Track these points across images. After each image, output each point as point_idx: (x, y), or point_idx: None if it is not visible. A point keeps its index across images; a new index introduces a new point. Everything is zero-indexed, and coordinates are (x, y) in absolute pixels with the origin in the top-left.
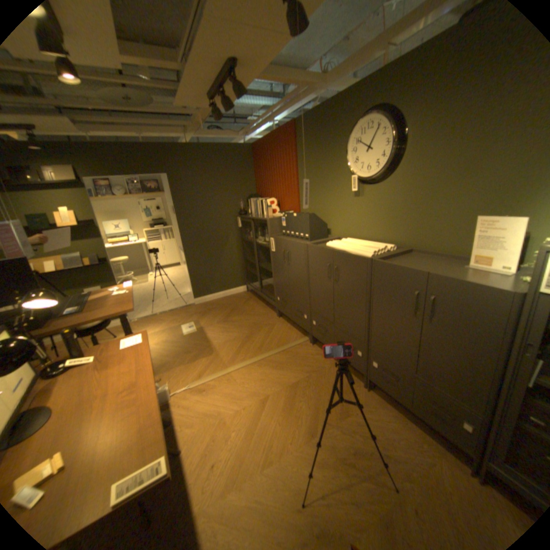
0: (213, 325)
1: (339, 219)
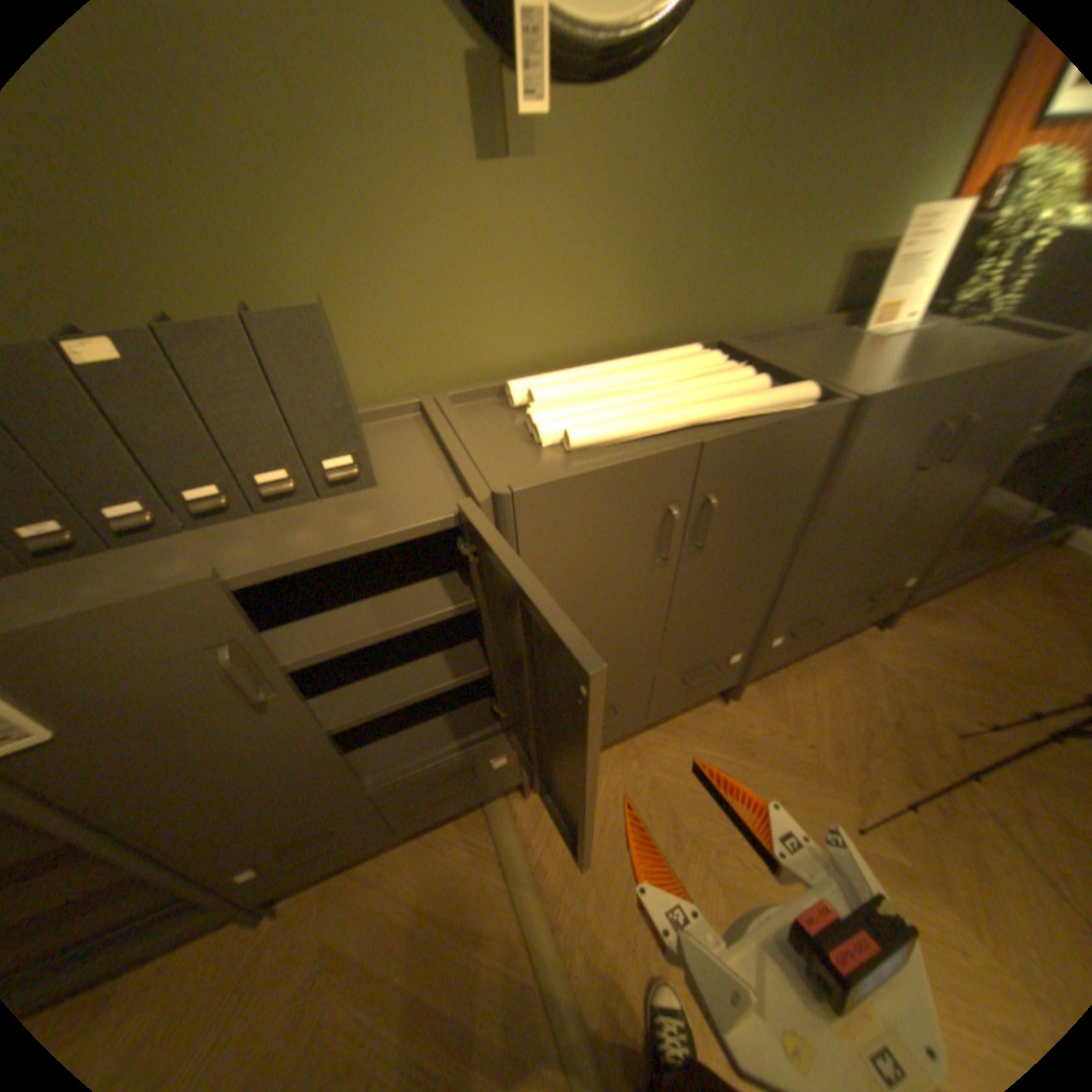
0: None
1: (390, 306)
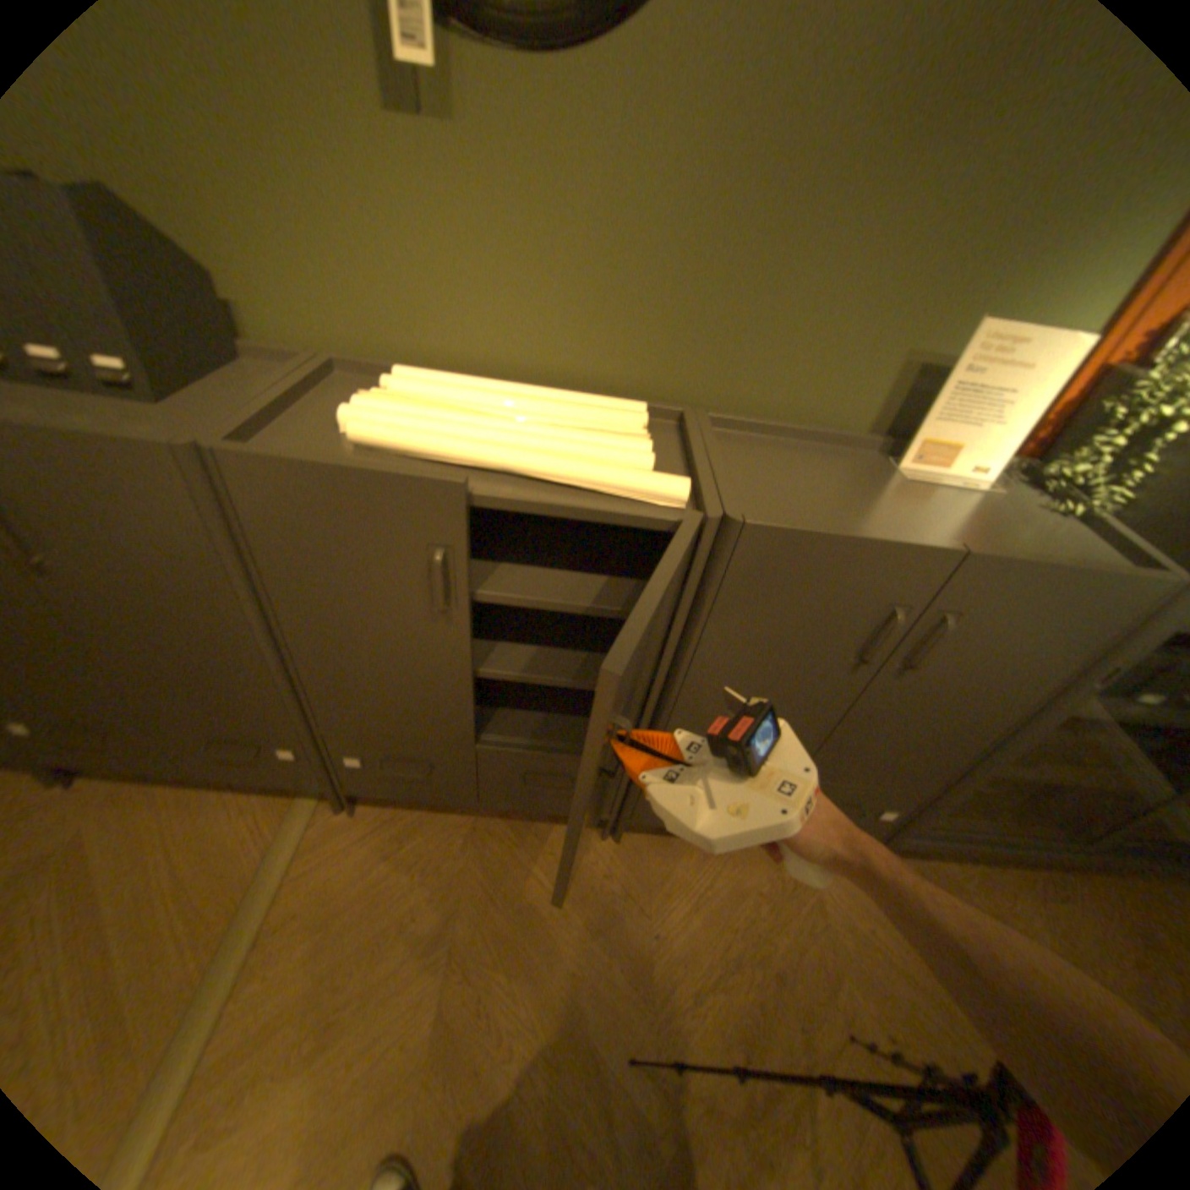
0: None
1: (286, 245)
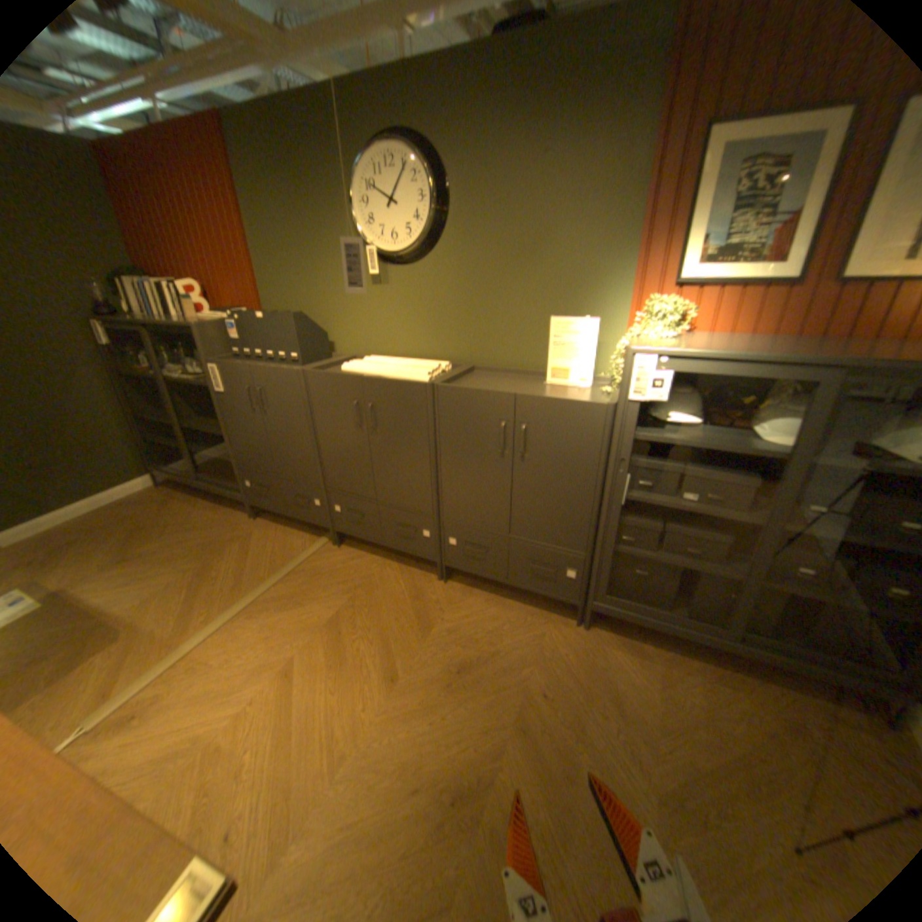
0: (89, 578)
1: (348, 324)
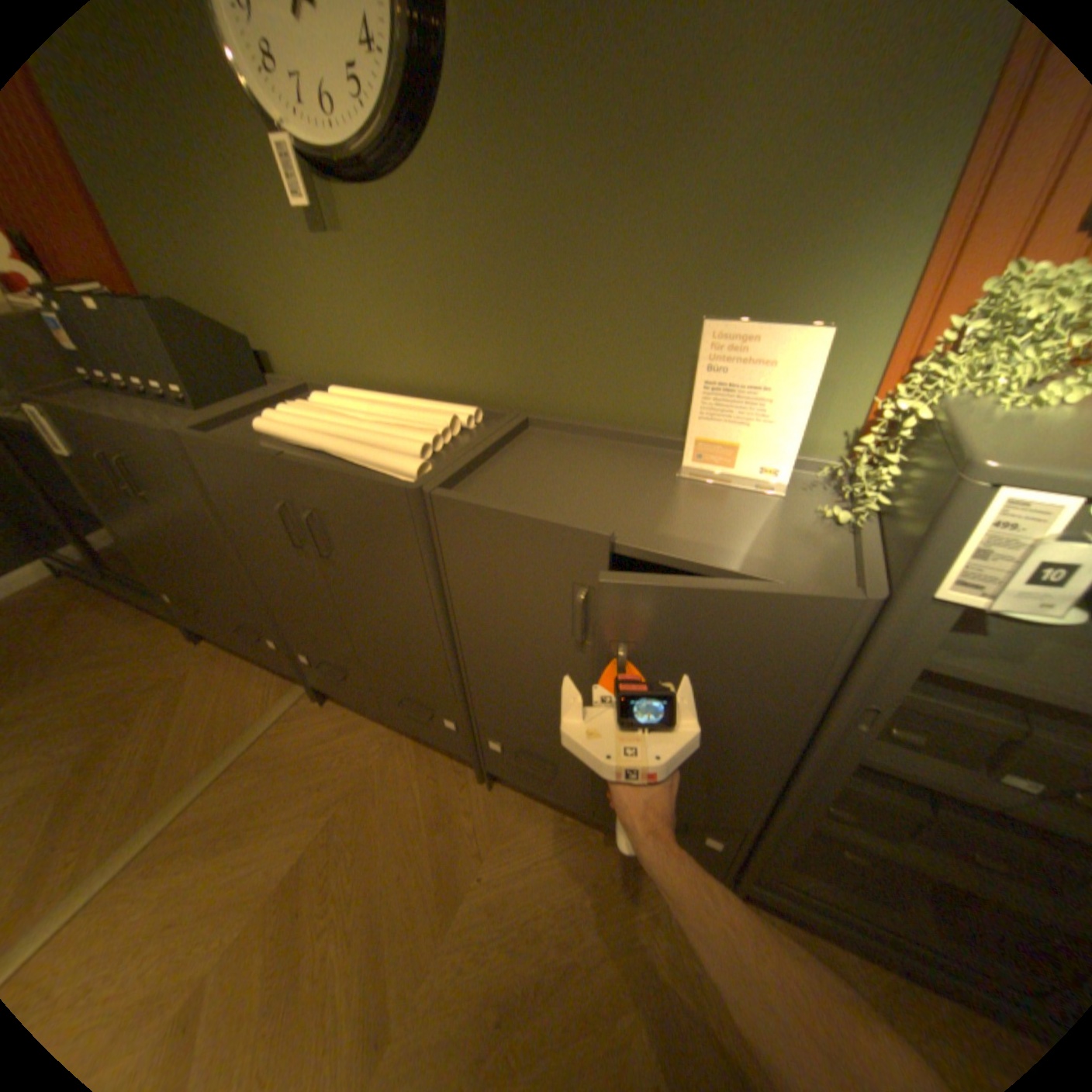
0: None
1: (283, 316)
